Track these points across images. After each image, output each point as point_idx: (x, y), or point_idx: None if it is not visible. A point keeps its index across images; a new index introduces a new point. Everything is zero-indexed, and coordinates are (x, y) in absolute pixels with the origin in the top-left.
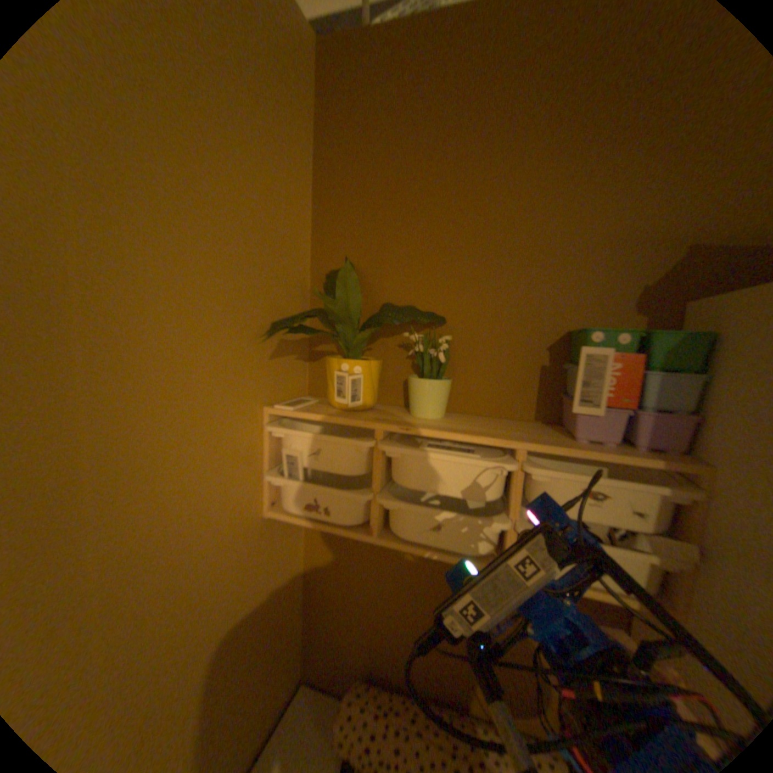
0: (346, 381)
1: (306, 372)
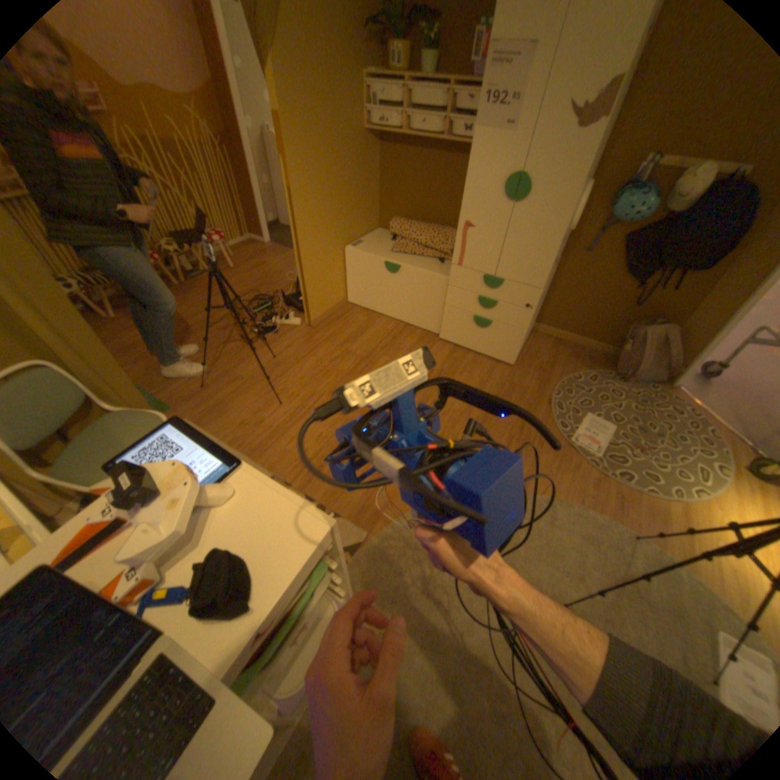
0: (392, 55)
1: (377, 55)
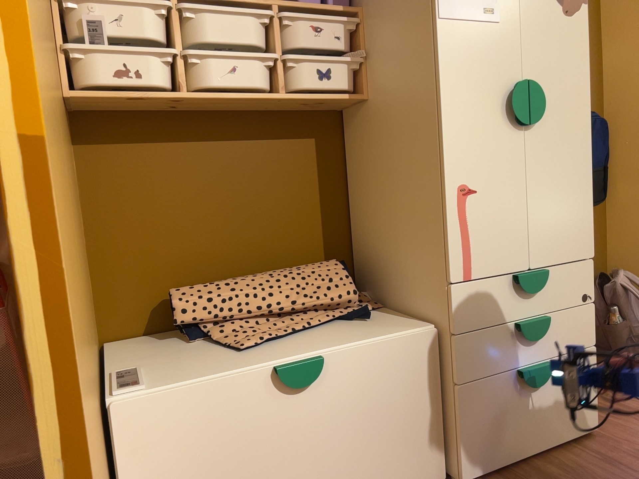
0: None
1: None
